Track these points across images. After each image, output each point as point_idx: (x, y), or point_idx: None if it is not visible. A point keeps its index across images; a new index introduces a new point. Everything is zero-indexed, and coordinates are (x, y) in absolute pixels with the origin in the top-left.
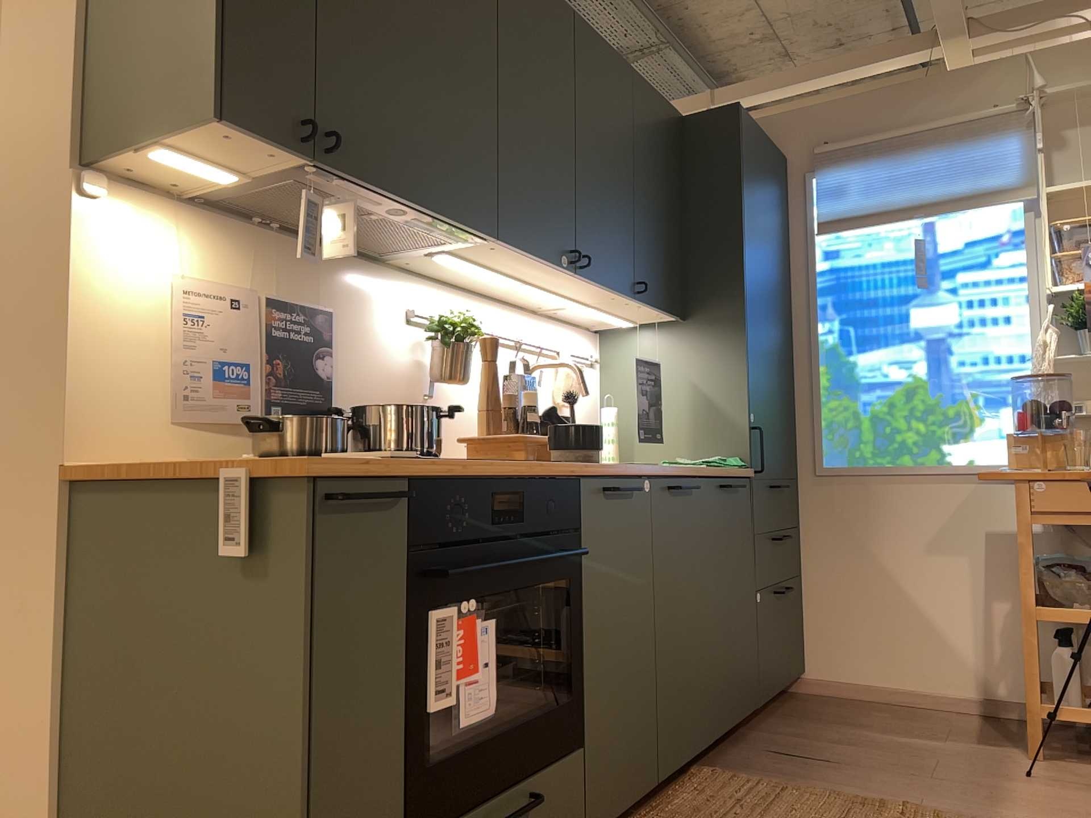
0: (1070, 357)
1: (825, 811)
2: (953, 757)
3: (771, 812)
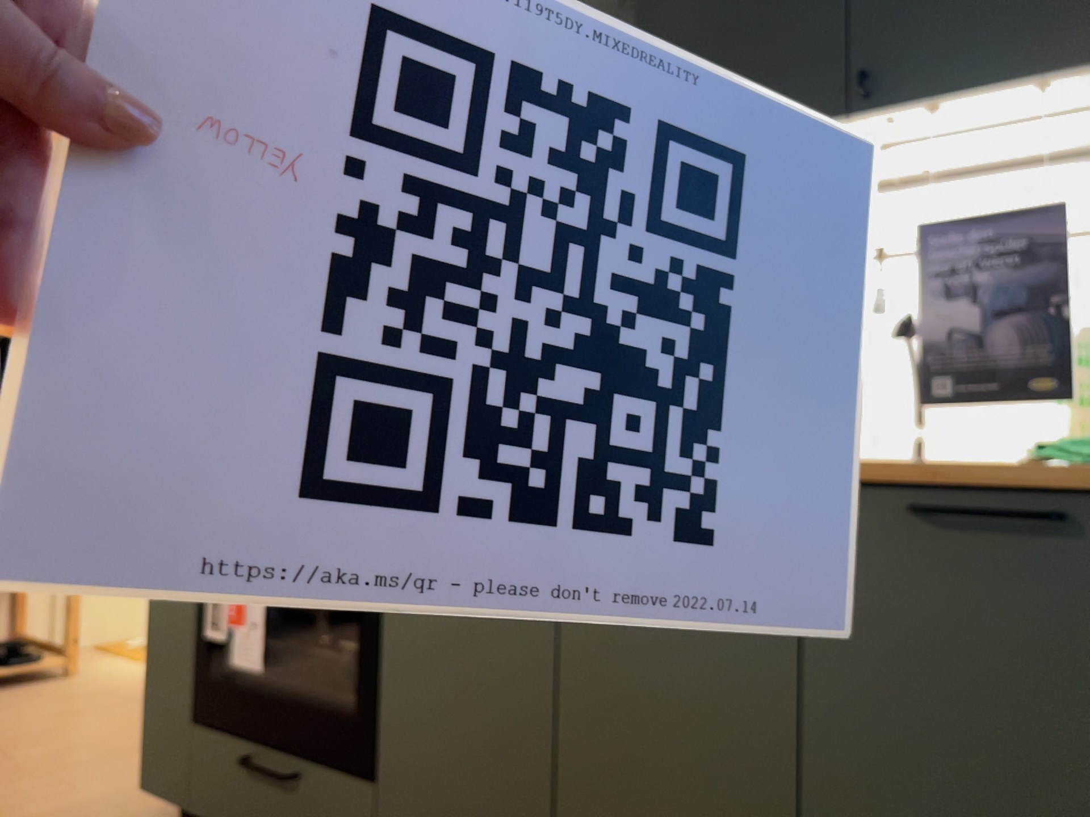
0: None
1: None
2: None
3: None
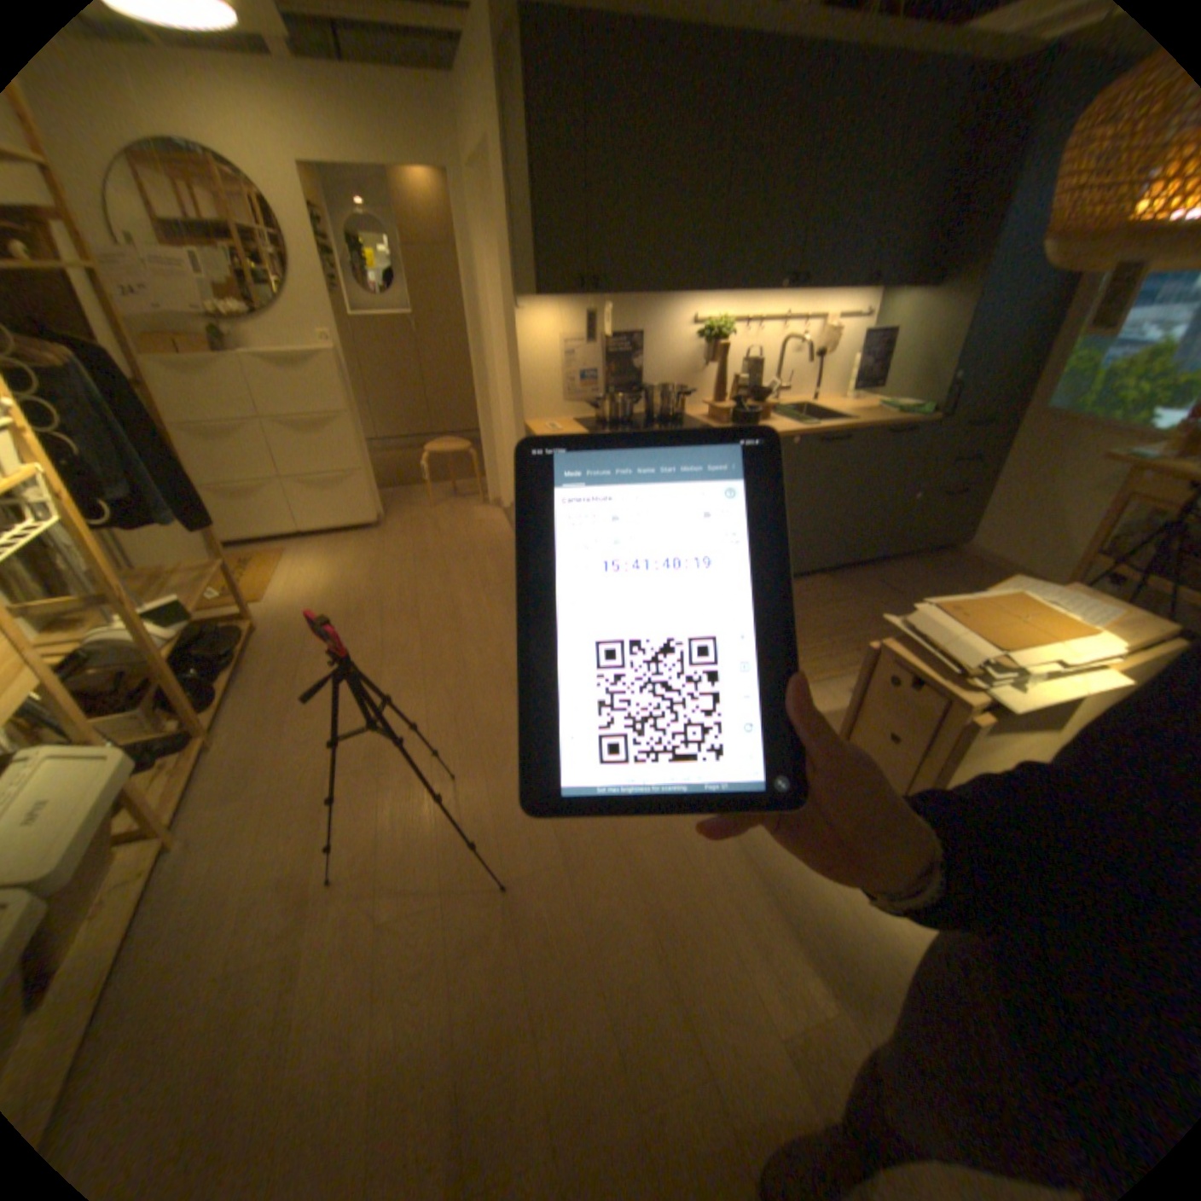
0: None
1: (850, 615)
2: None
3: (823, 607)
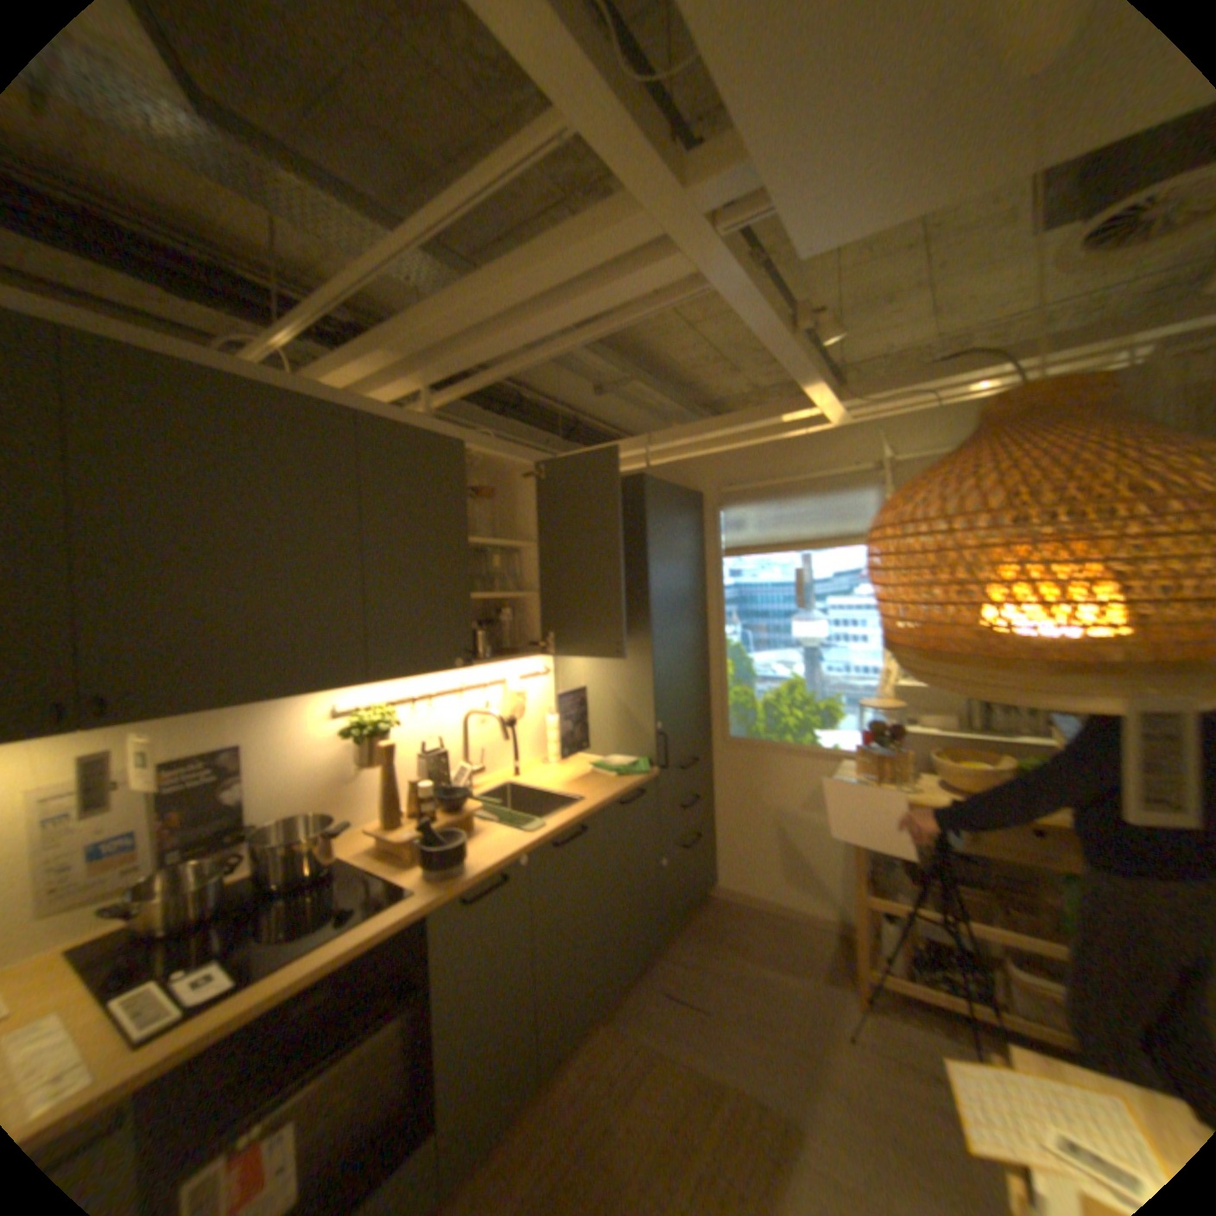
0: (909, 685)
1: (672, 1108)
2: (800, 1009)
3: (630, 1108)
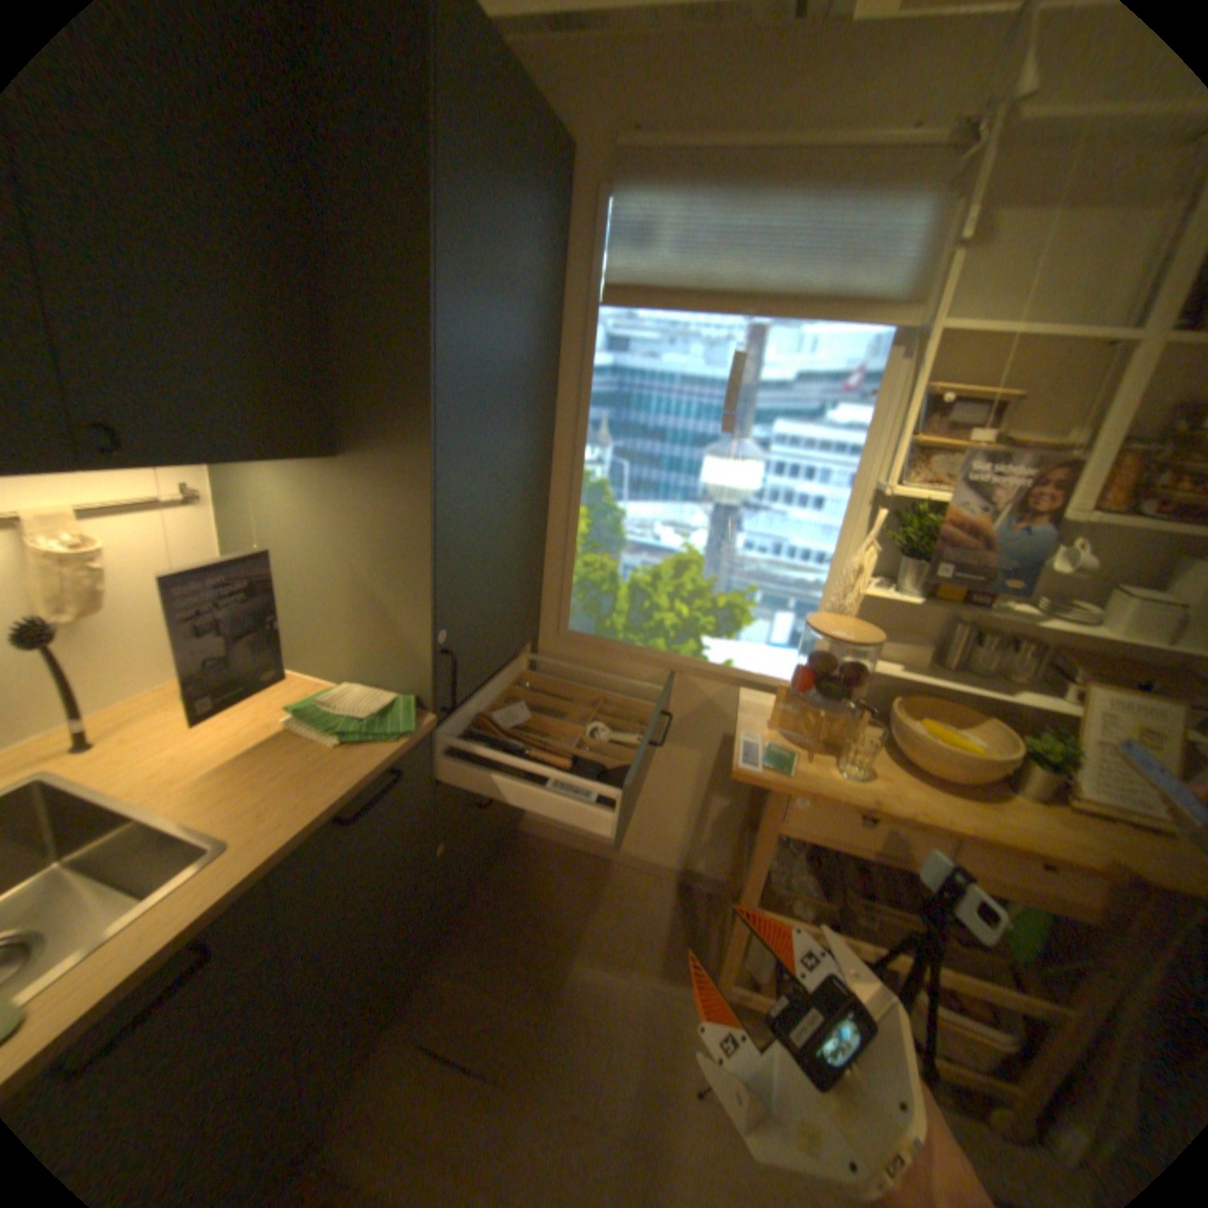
0: (886, 594)
1: None
2: (629, 1036)
3: None
